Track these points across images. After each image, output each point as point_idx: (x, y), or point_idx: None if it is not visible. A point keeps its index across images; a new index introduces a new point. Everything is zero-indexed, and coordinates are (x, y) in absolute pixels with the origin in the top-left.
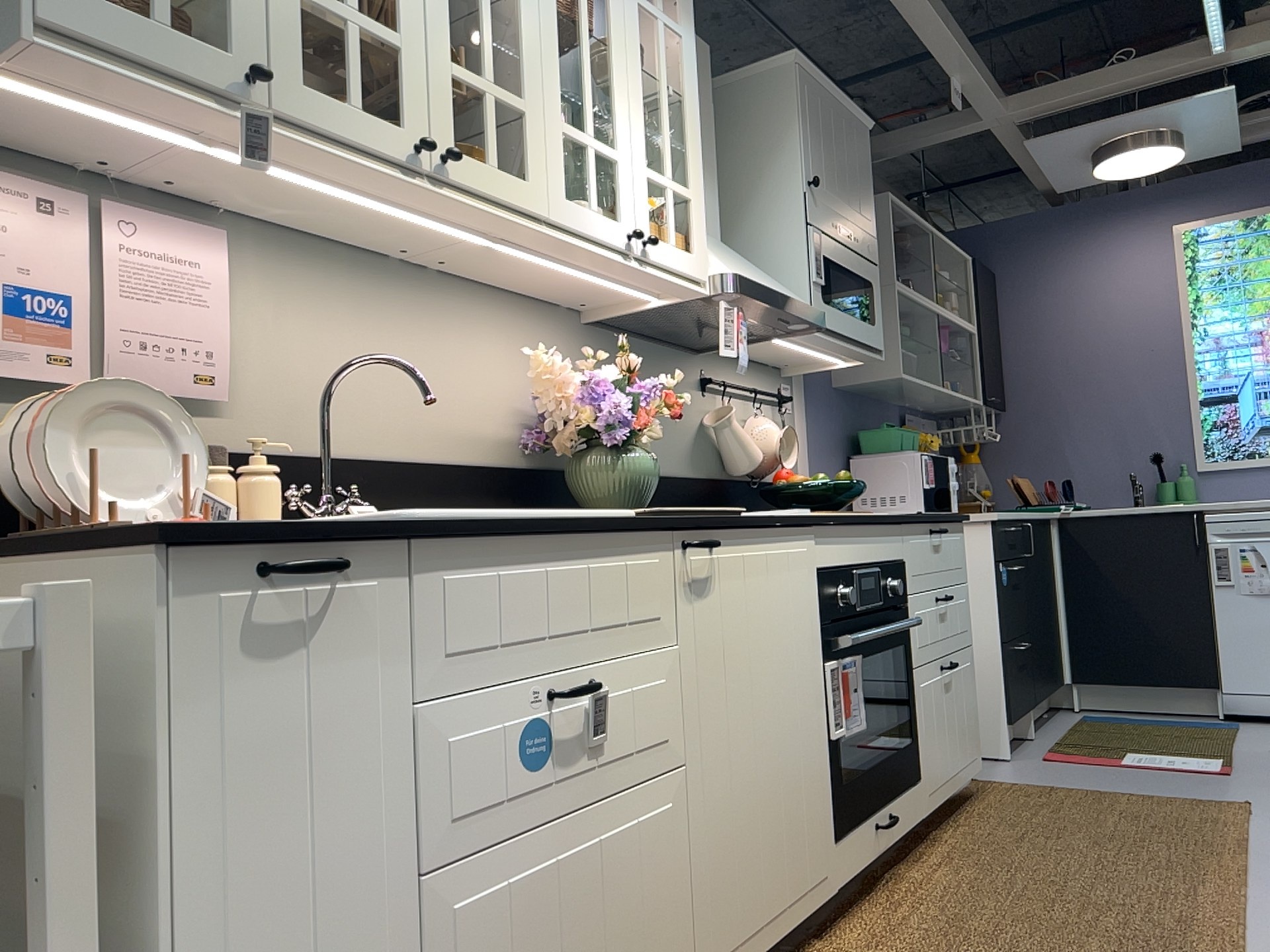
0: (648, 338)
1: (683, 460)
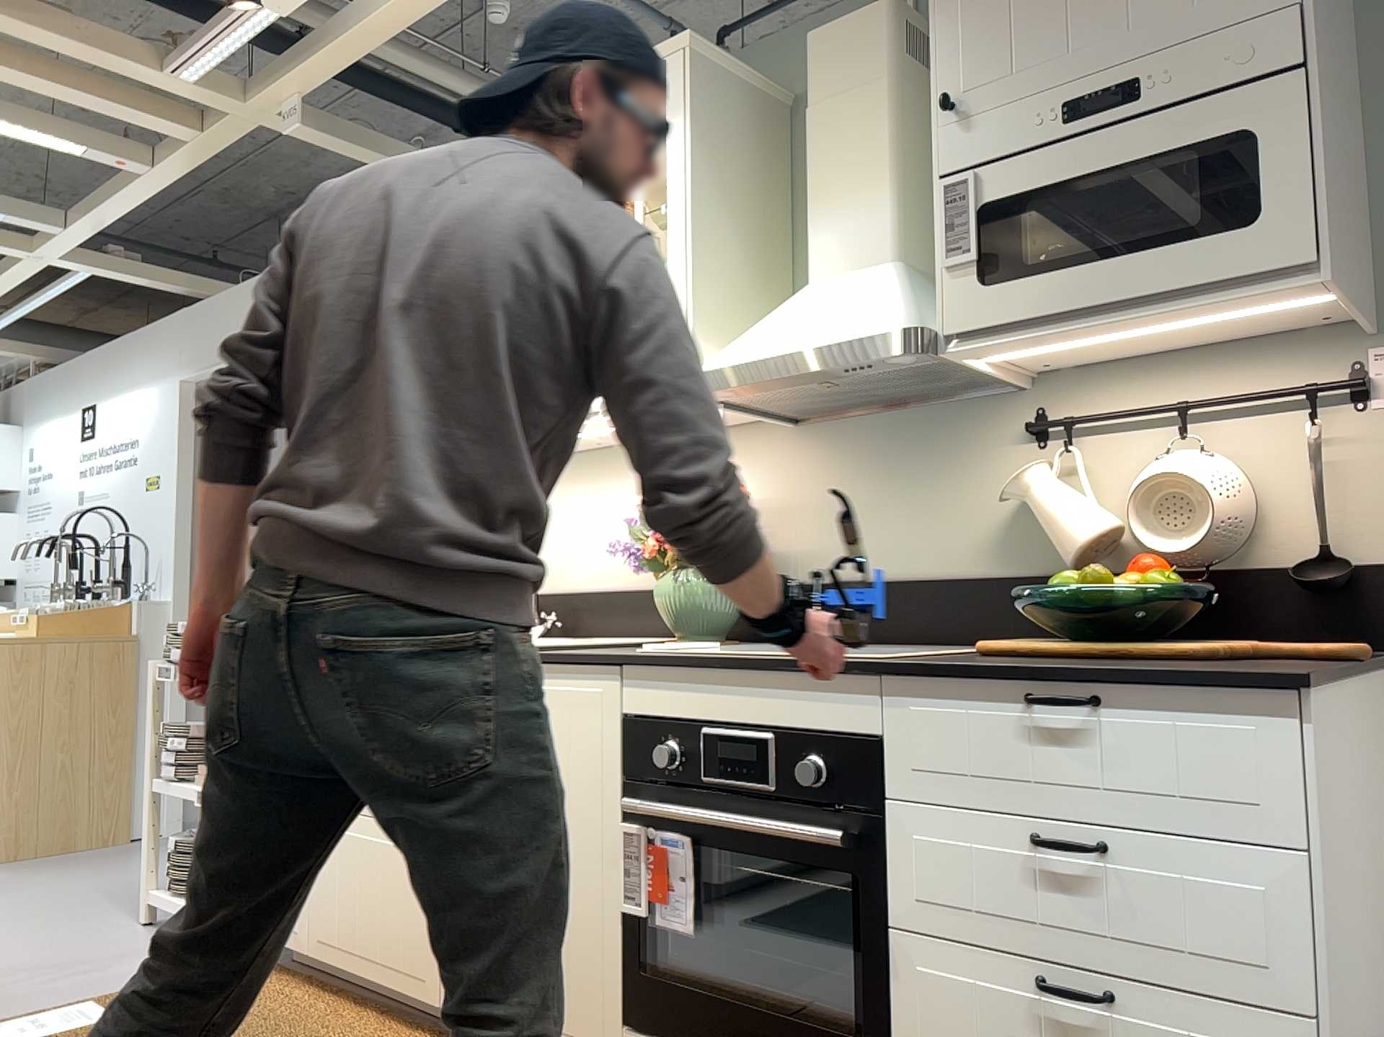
0: (892, 408)
1: (971, 553)
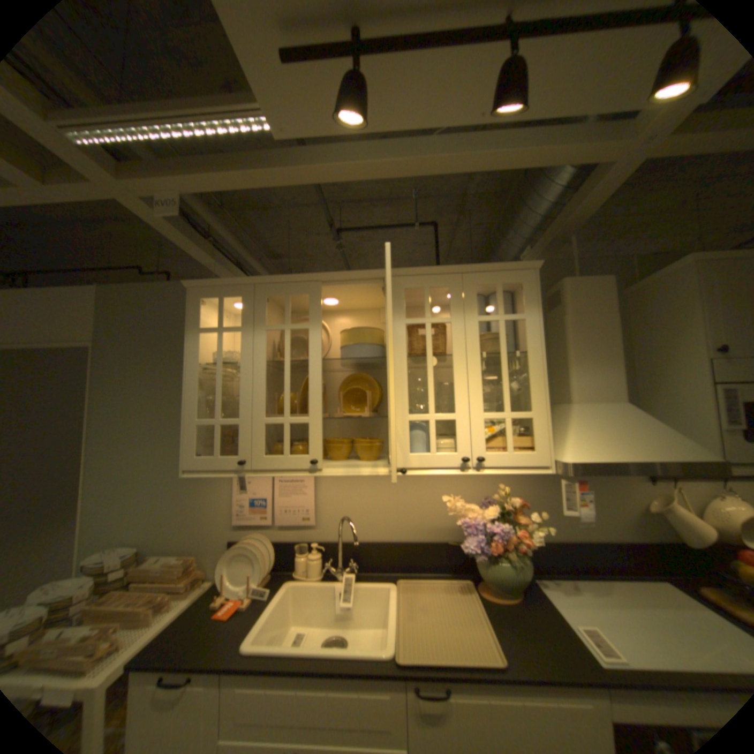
0: None
1: (624, 532)
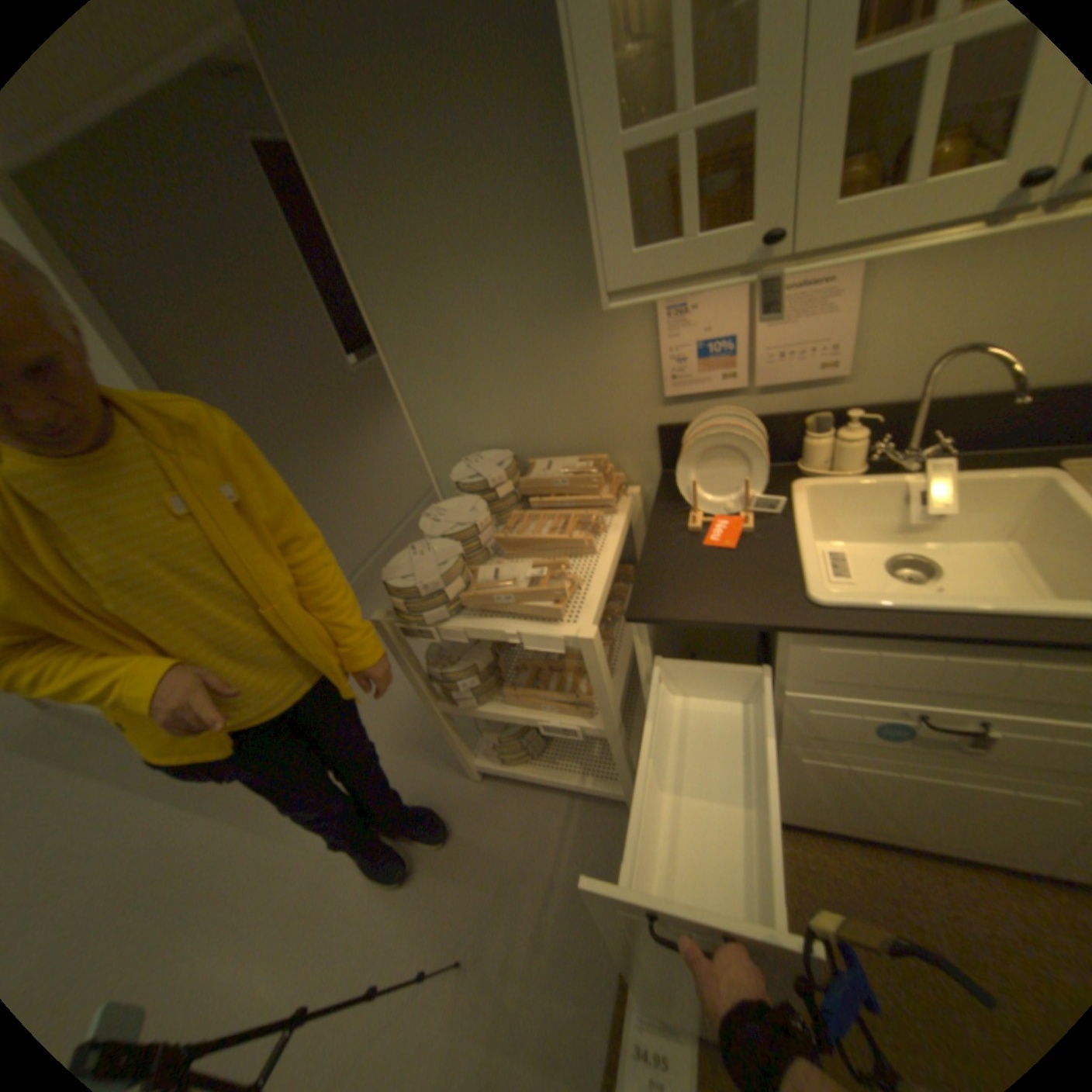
0: None
1: None
